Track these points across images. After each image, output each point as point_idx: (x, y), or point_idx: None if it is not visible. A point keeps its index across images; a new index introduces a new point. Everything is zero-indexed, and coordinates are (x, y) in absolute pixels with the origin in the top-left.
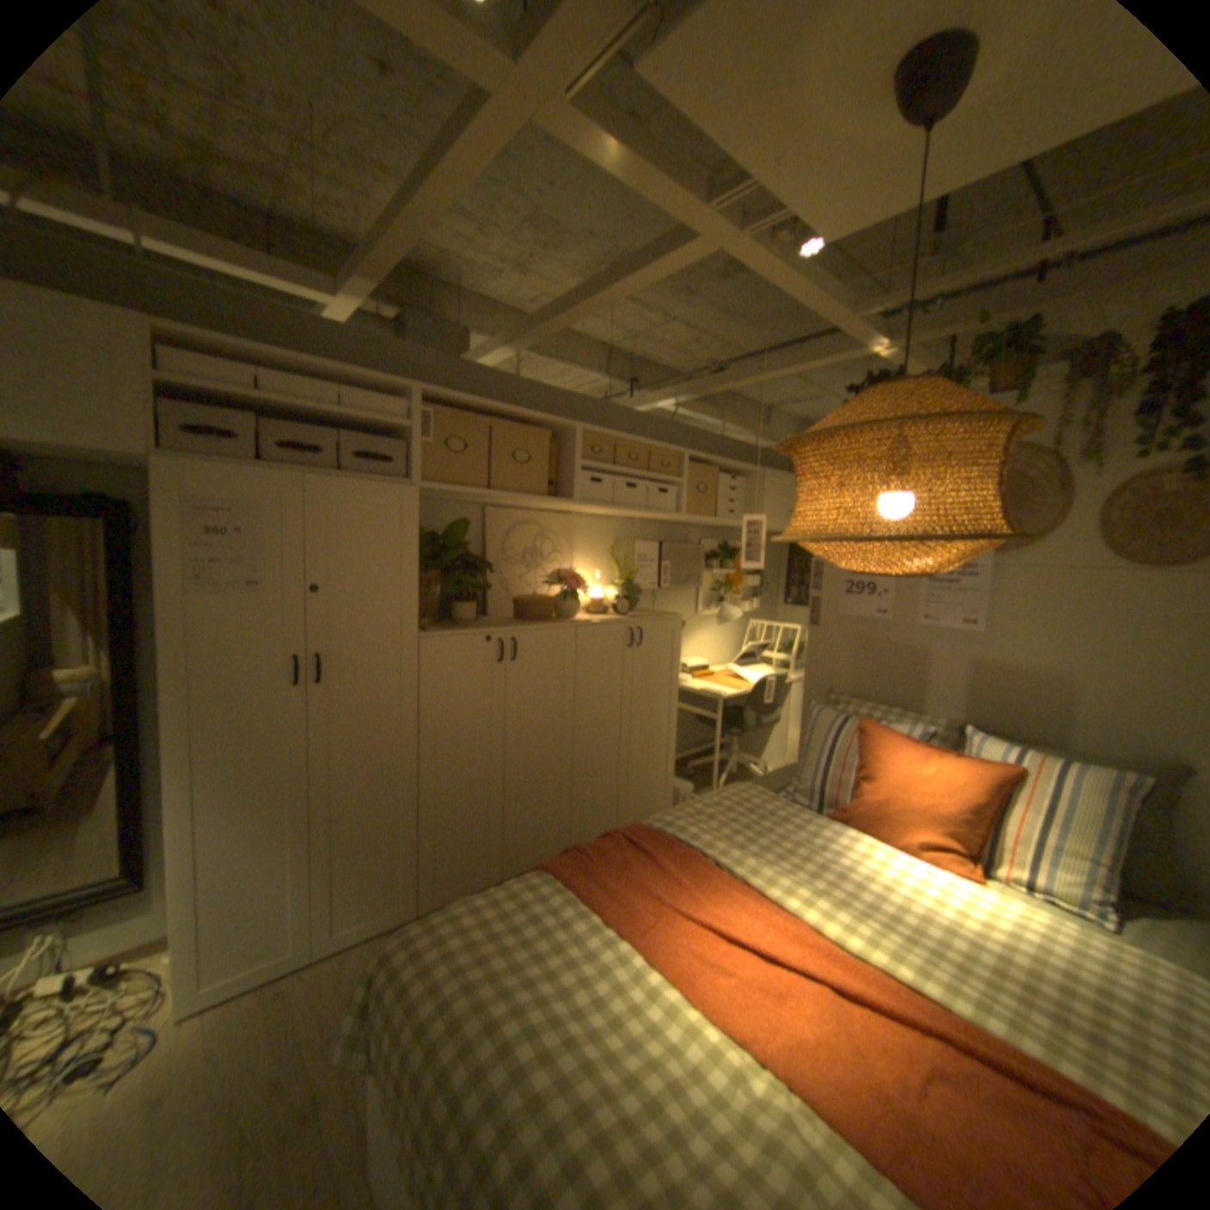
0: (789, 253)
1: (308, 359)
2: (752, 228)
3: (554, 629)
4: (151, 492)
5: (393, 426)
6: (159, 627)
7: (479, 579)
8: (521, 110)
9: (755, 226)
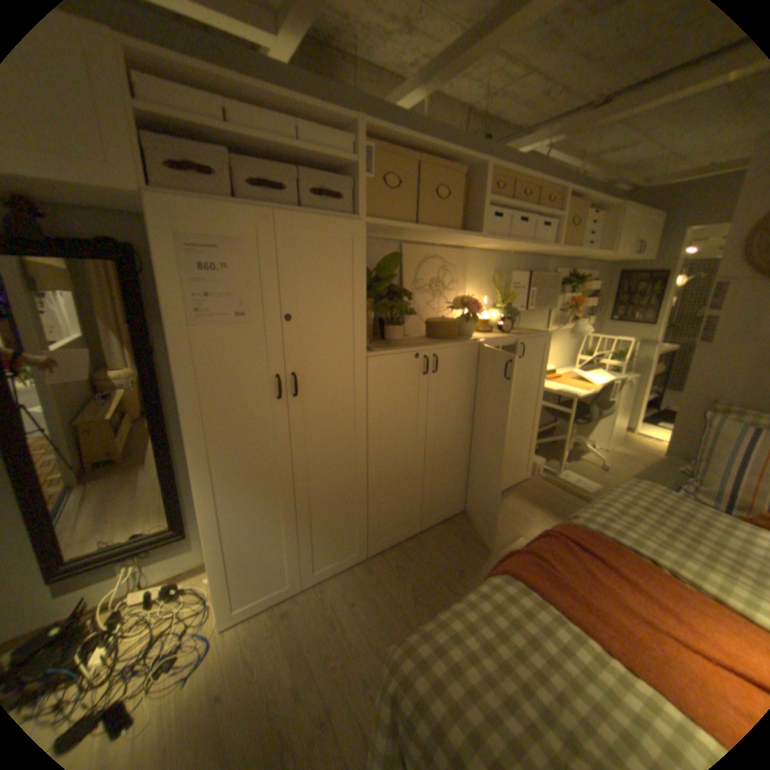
0: None
1: (268, 88)
2: None
3: (464, 346)
4: (148, 231)
5: (340, 164)
6: (172, 356)
7: (406, 306)
8: None
9: None
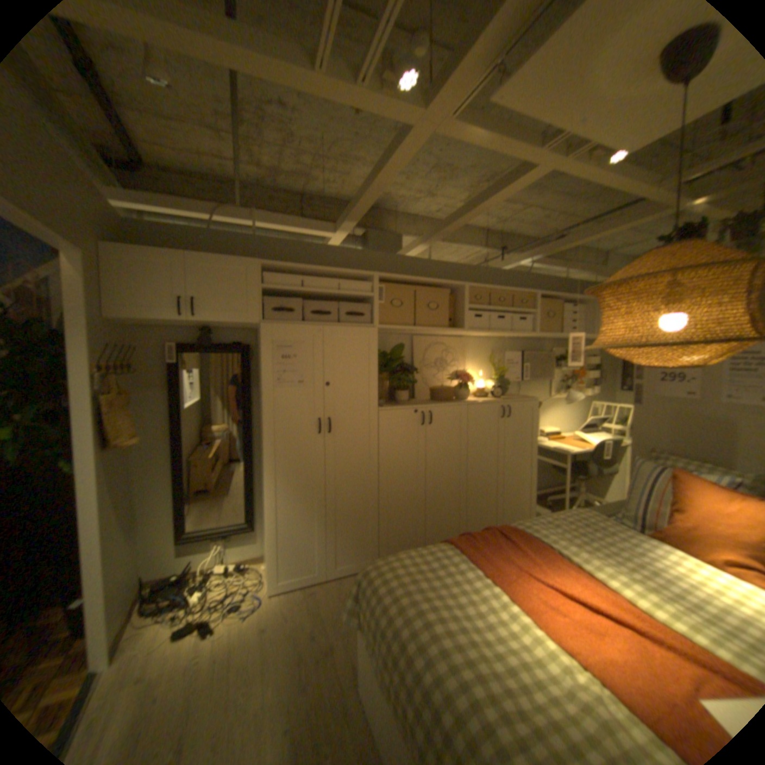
0: (603, 162)
1: (324, 270)
2: (574, 154)
3: (454, 407)
4: (260, 341)
5: (364, 298)
6: (263, 405)
7: (409, 378)
8: (428, 129)
9: (575, 153)
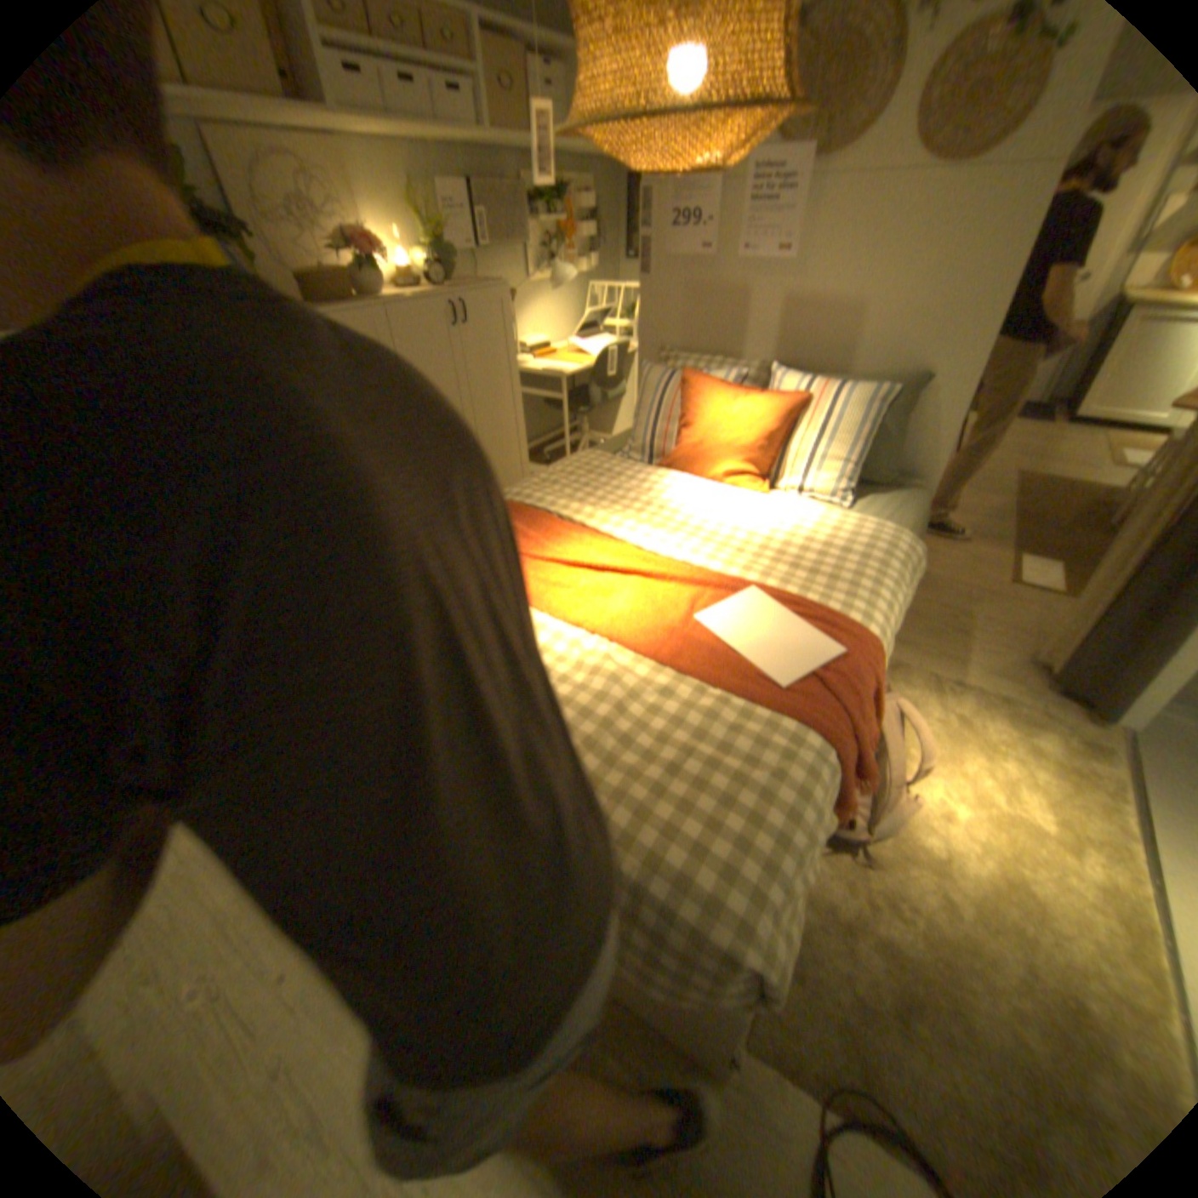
0: None
1: None
2: None
3: (358, 308)
4: None
5: None
6: None
7: (234, 244)
8: None
9: None
